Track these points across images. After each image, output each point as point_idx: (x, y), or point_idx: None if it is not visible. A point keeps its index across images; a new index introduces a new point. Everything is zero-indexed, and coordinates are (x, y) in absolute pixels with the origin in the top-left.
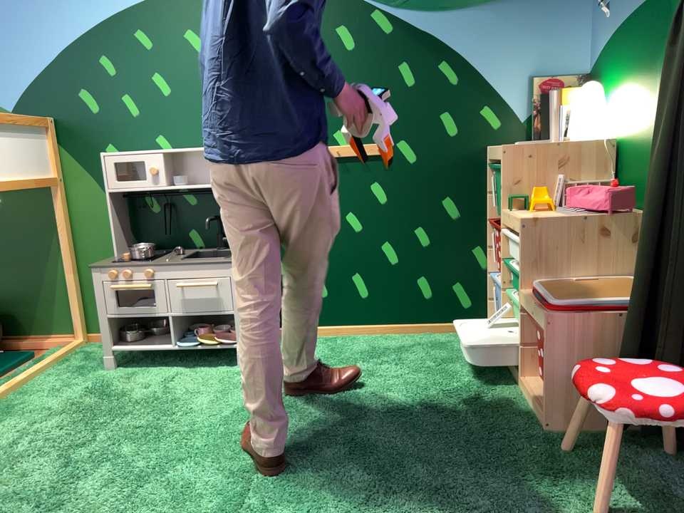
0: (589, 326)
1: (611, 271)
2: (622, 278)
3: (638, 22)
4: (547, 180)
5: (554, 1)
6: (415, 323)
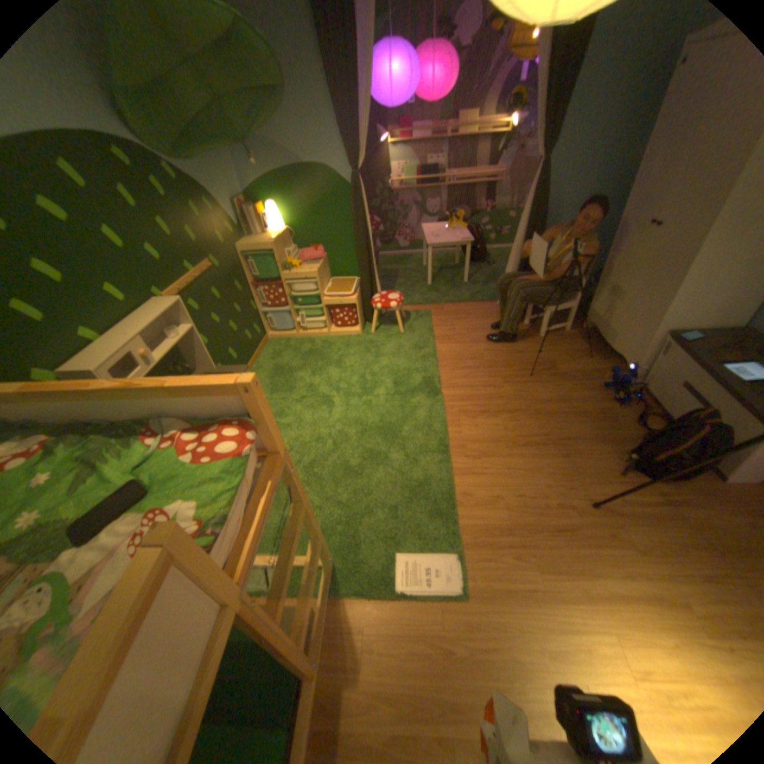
0: (358, 296)
1: (328, 279)
2: (330, 280)
3: (287, 174)
4: (284, 253)
5: (220, 152)
6: (253, 355)
